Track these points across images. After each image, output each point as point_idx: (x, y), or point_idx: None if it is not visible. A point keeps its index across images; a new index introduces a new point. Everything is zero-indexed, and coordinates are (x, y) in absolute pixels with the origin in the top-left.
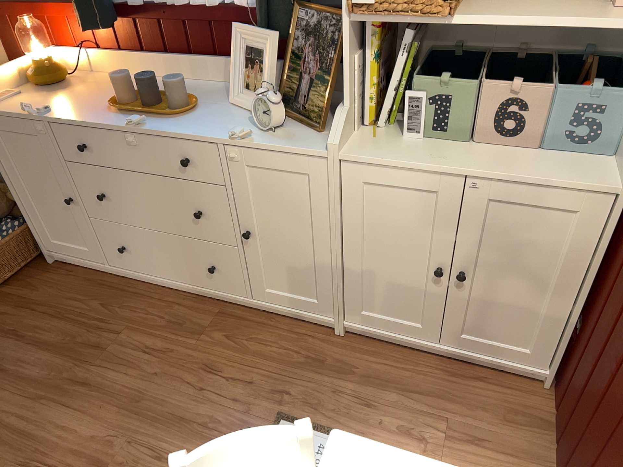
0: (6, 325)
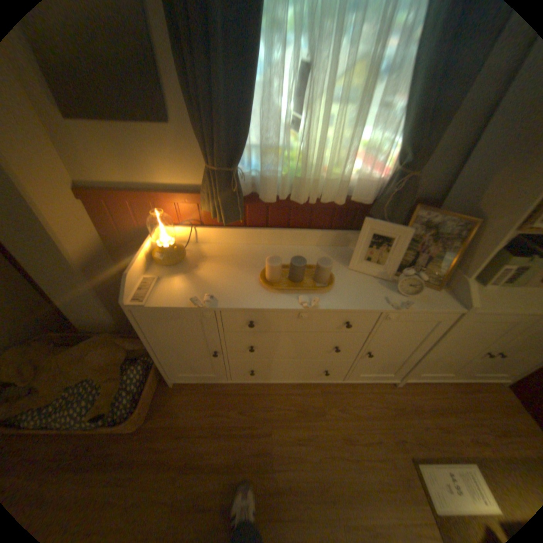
0: (174, 462)
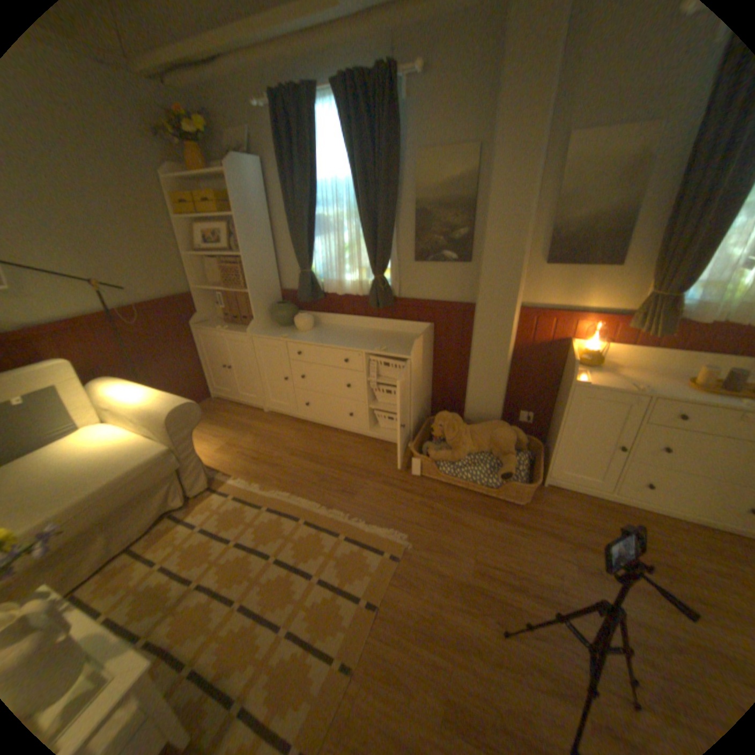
0: (569, 540)
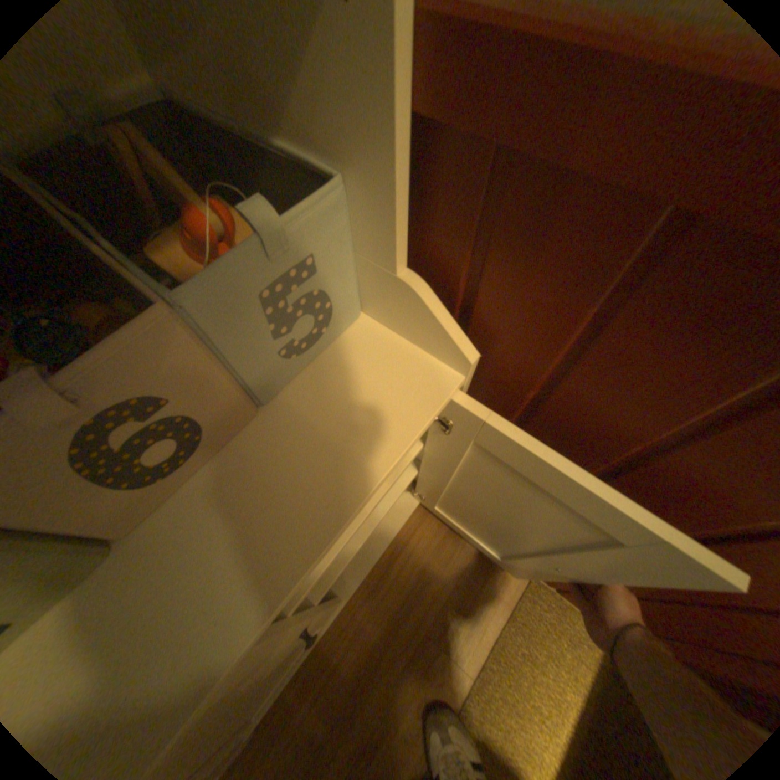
0: None
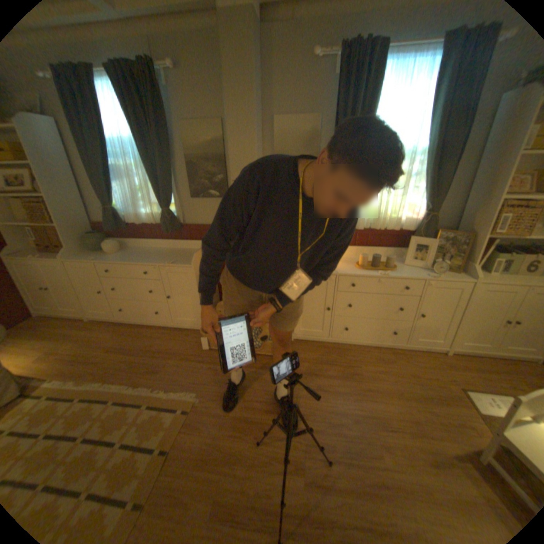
0: (303, 372)
